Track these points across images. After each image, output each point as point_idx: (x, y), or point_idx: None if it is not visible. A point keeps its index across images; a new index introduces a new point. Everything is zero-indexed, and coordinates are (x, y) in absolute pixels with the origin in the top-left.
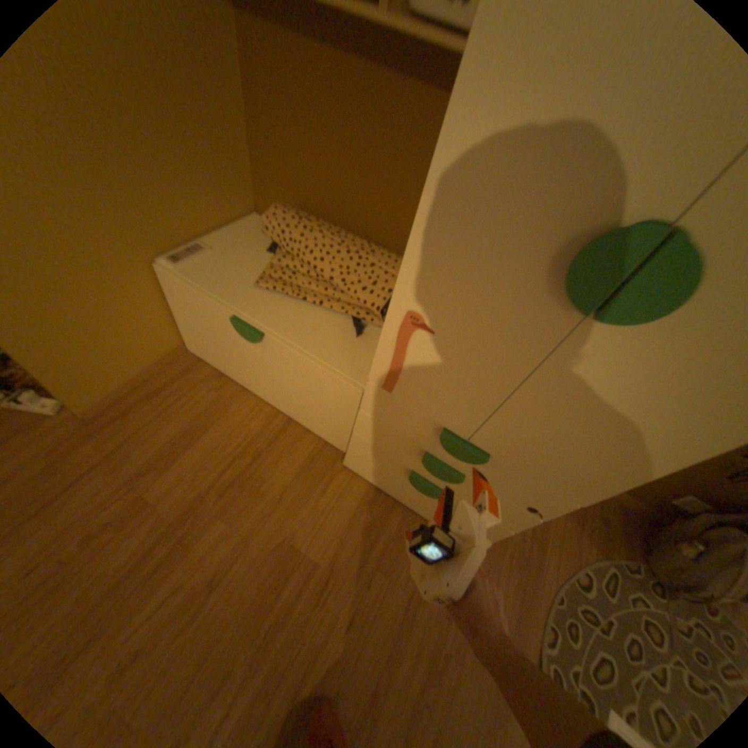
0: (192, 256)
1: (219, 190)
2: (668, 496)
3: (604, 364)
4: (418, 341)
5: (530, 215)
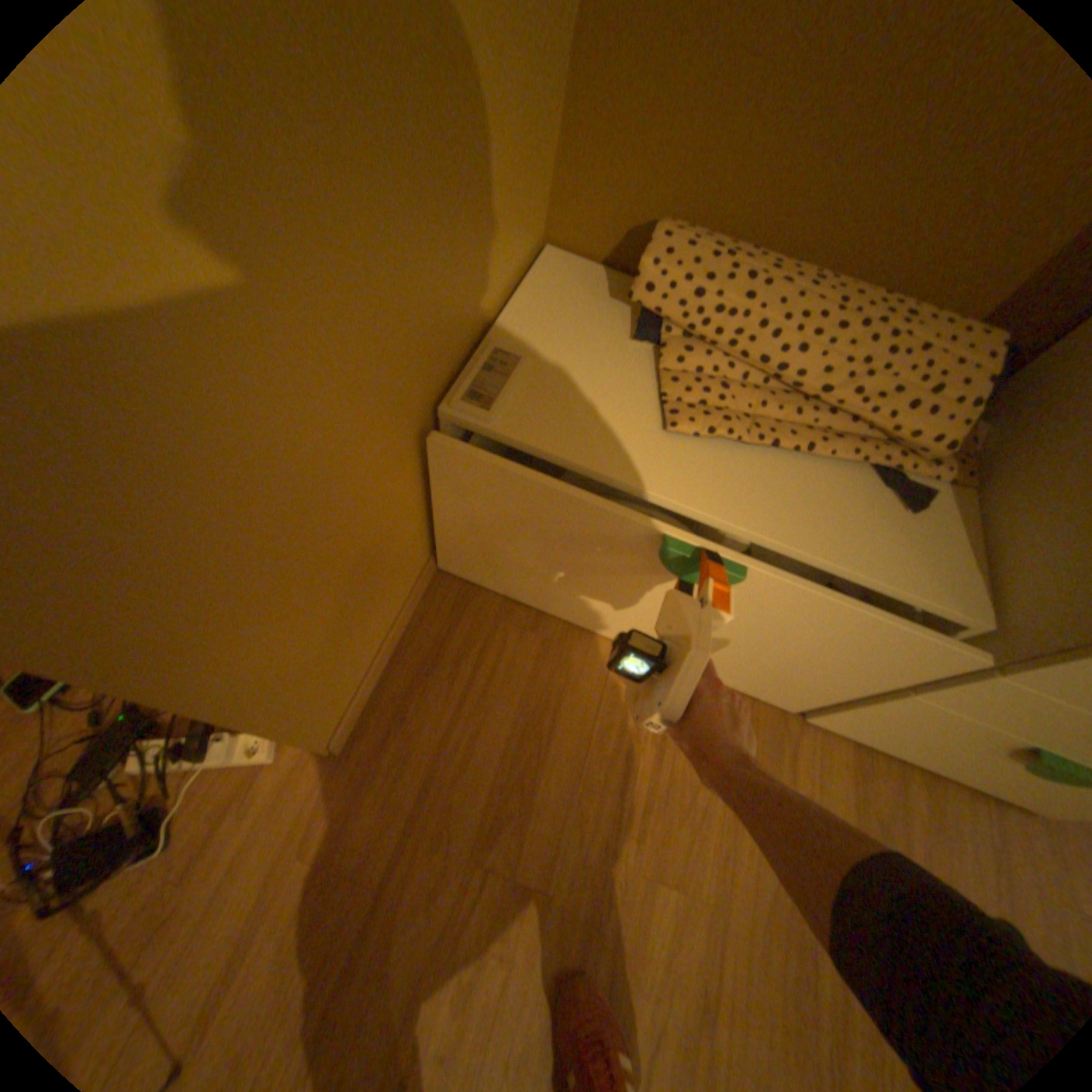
0: (502, 377)
1: (520, 198)
2: None
3: None
4: None
5: None
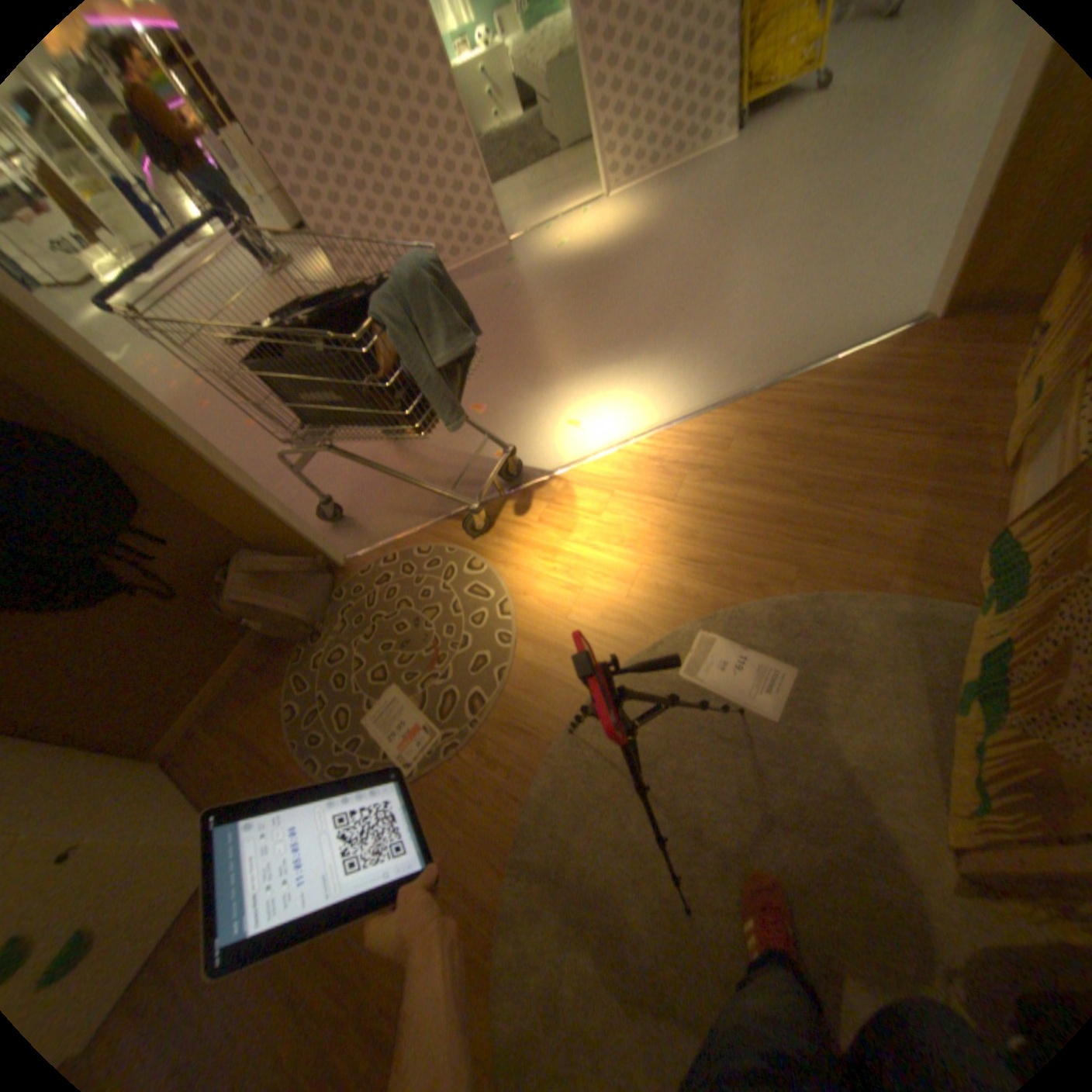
0: None
1: None
2: (227, 620)
3: None
4: None
5: None
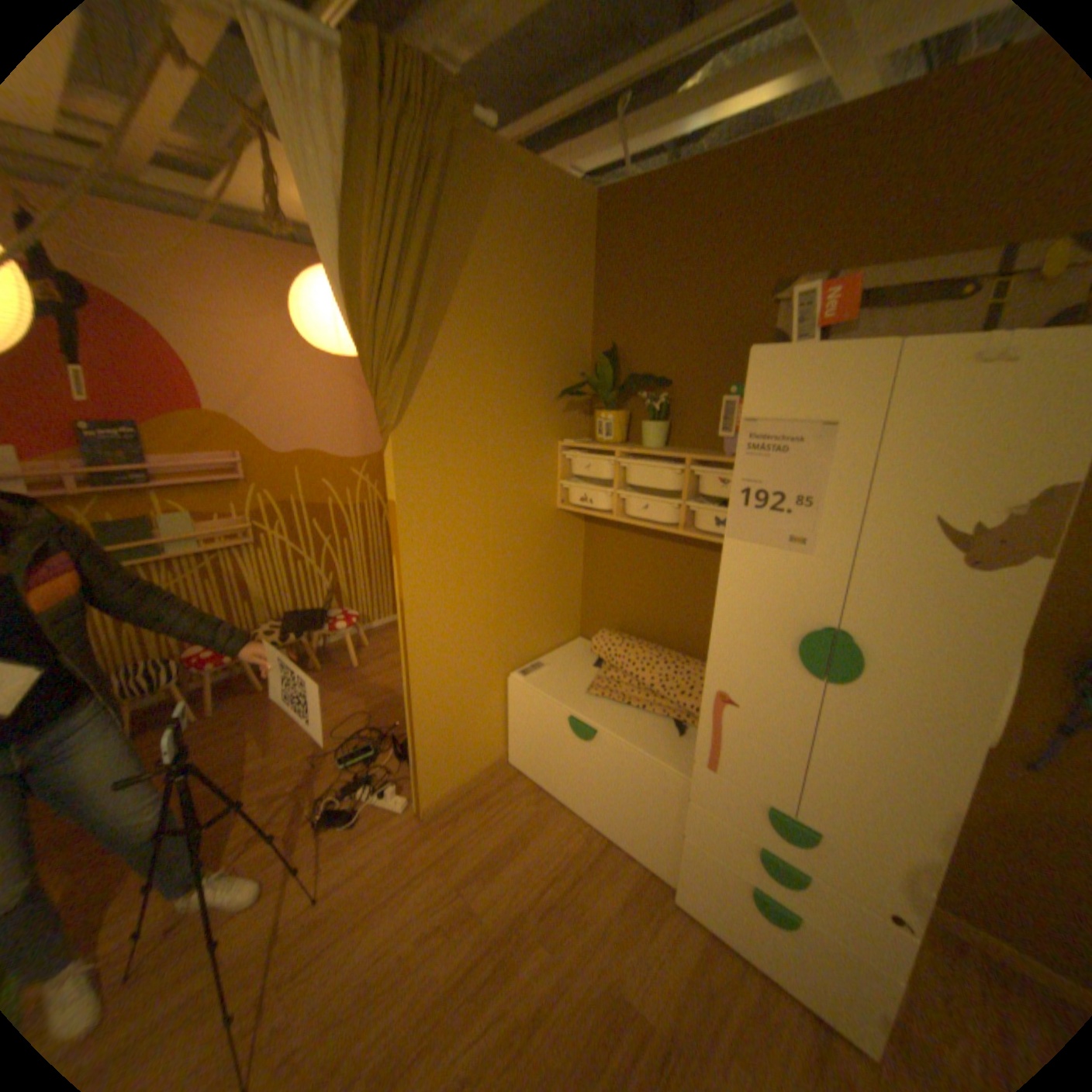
0: (535, 670)
1: (558, 620)
2: None
3: (855, 715)
4: (729, 715)
5: (771, 628)
